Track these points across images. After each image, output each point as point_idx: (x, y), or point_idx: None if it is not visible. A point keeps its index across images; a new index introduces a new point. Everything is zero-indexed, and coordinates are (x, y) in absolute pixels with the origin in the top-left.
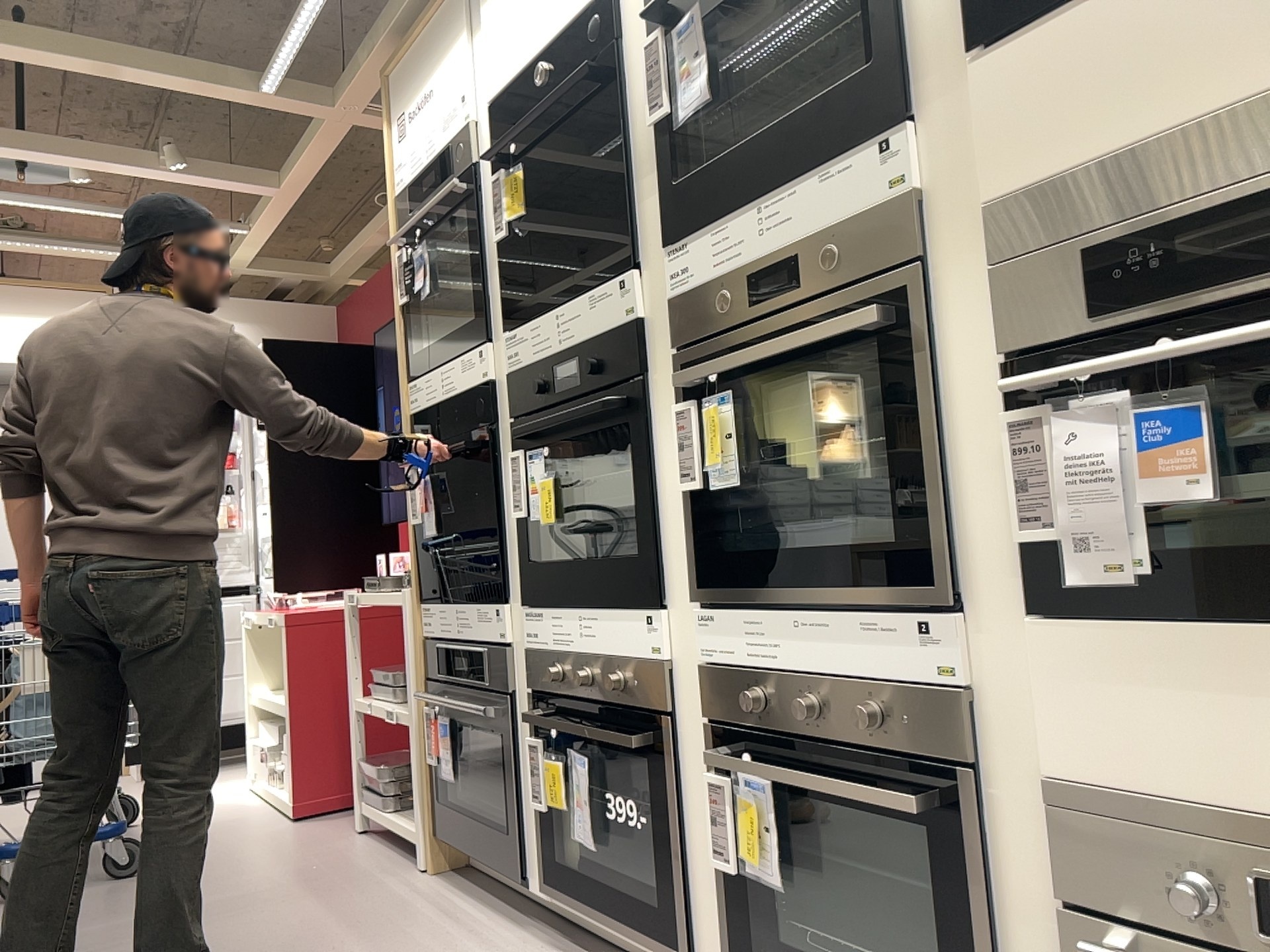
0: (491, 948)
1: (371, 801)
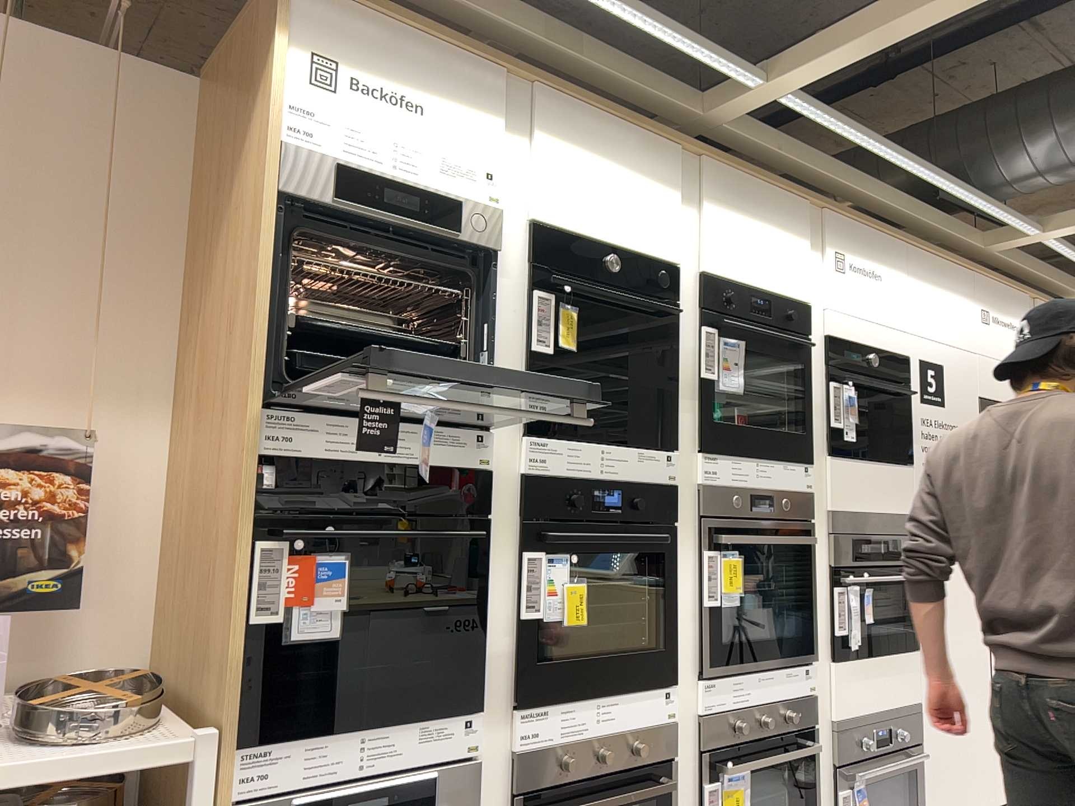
0: None
1: None
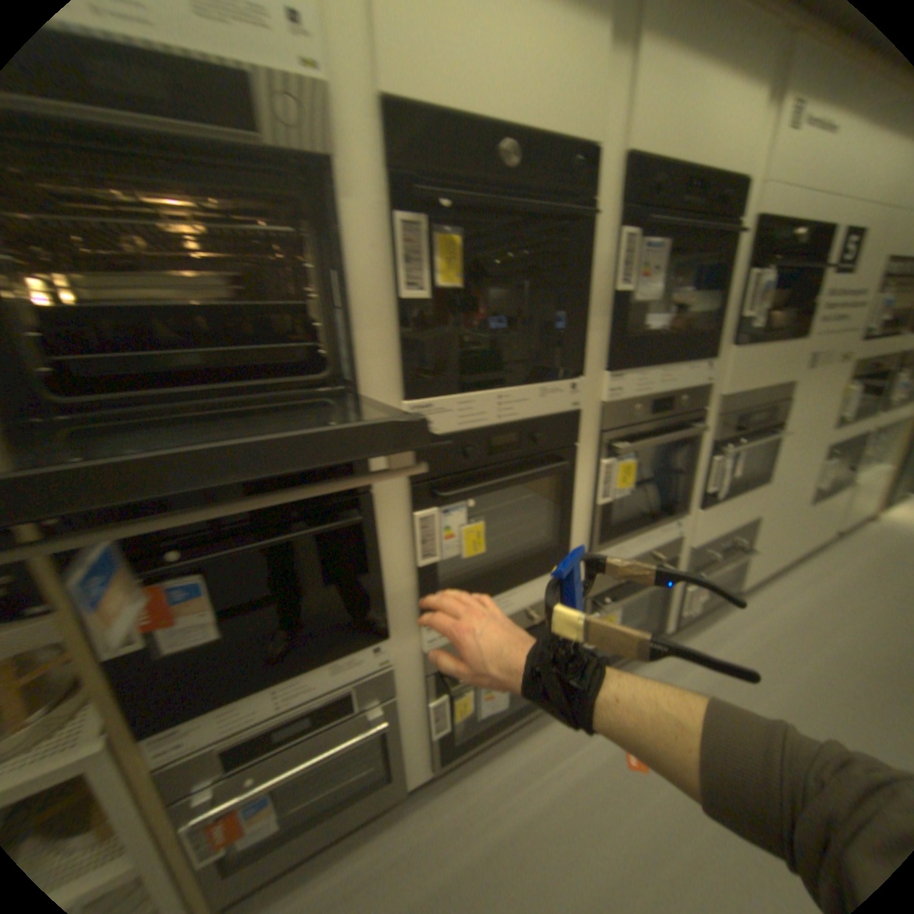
0: (428, 845)
1: None
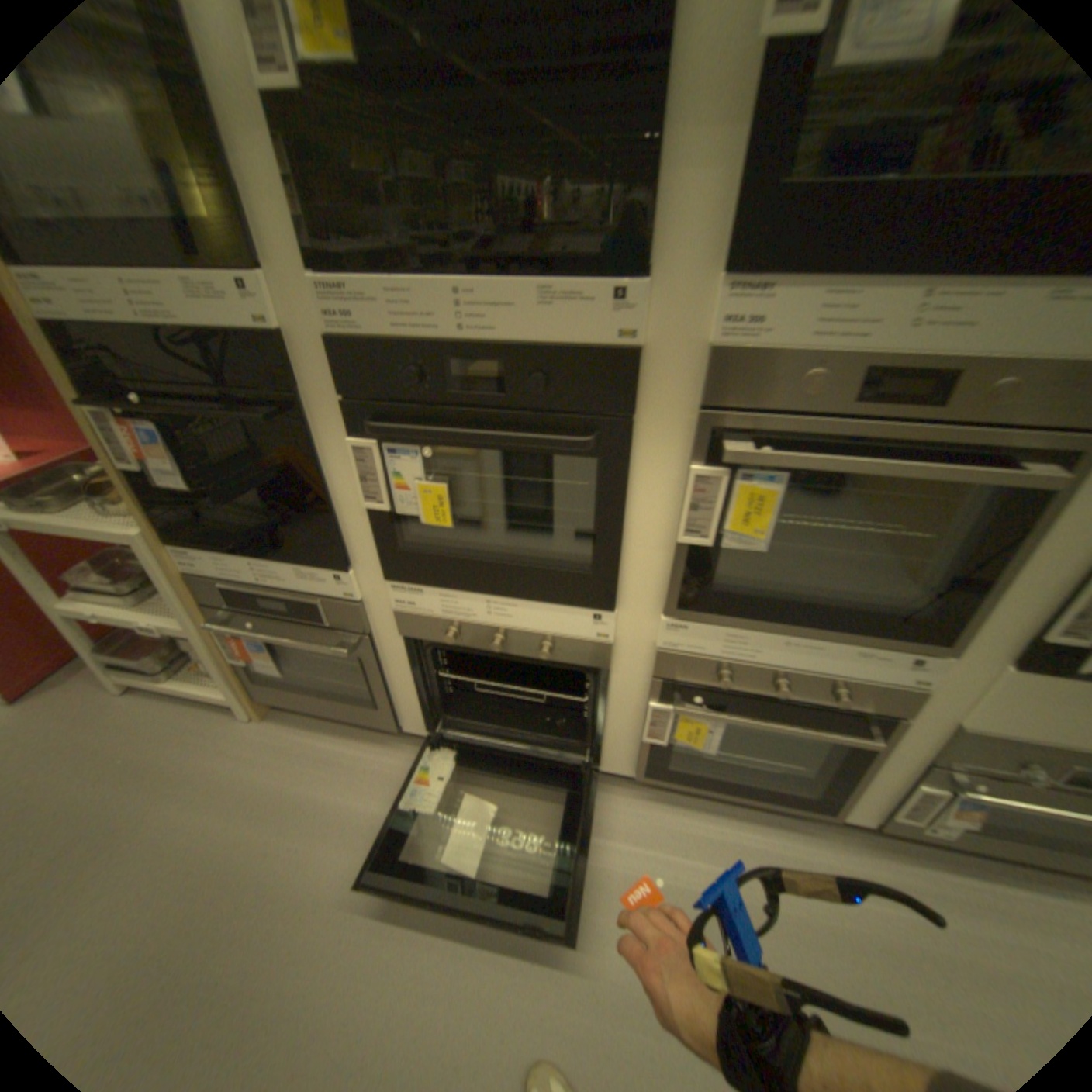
0: (398, 783)
1: (115, 669)
